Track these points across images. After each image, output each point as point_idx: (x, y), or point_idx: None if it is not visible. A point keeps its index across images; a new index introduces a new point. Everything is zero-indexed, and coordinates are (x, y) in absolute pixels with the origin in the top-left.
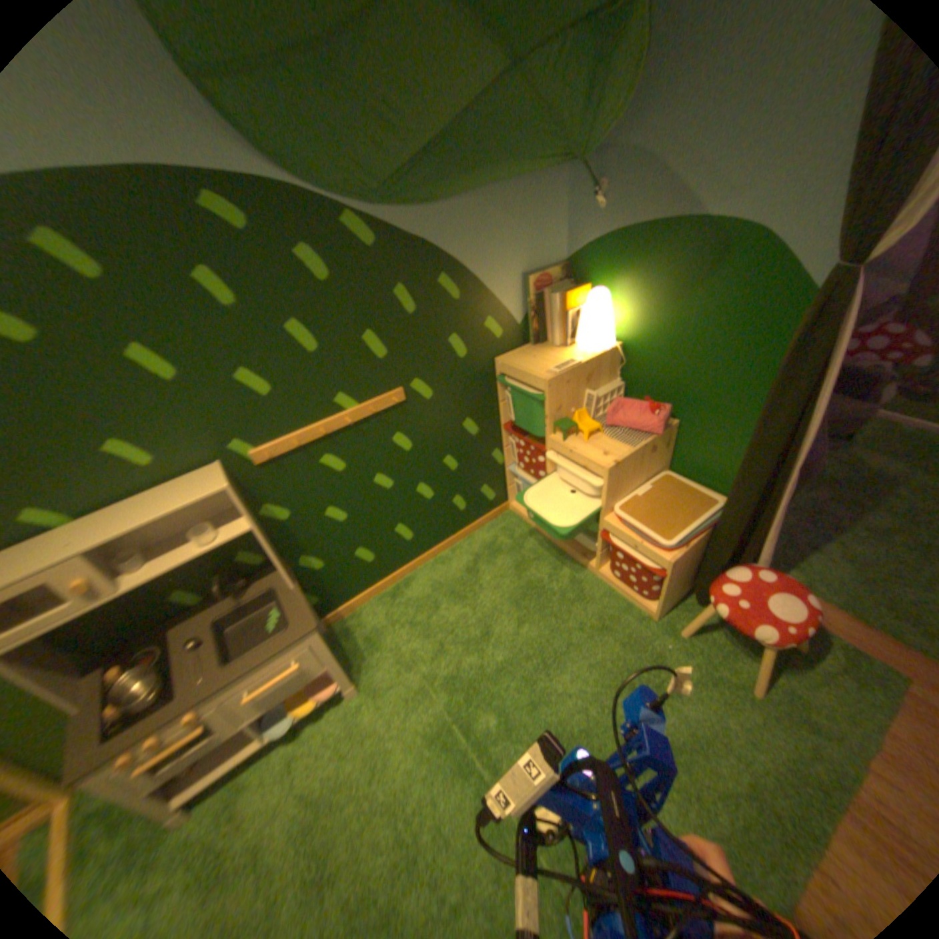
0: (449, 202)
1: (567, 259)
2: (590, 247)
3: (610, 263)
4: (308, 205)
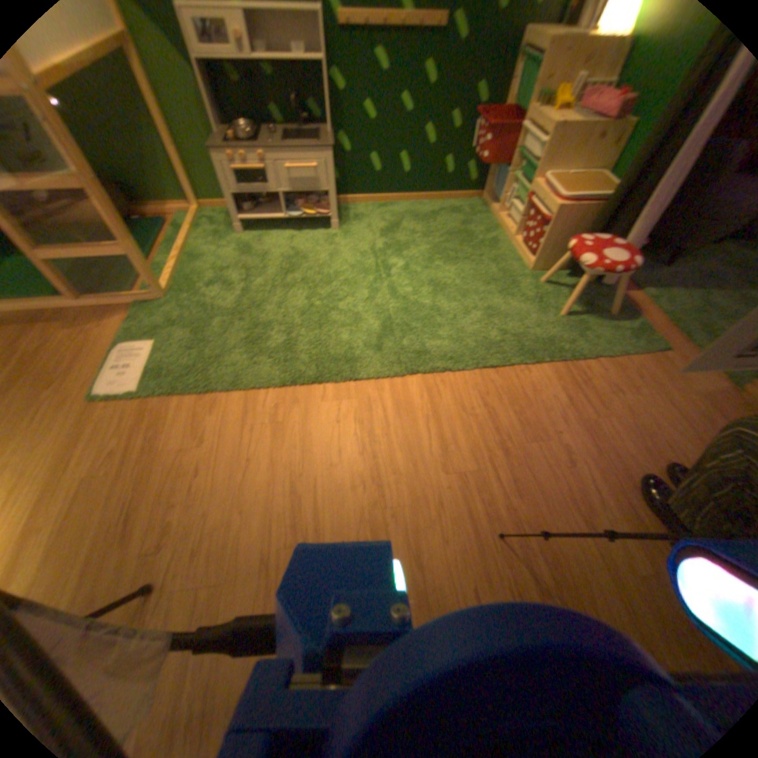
0: None
1: None
2: None
3: None
4: None
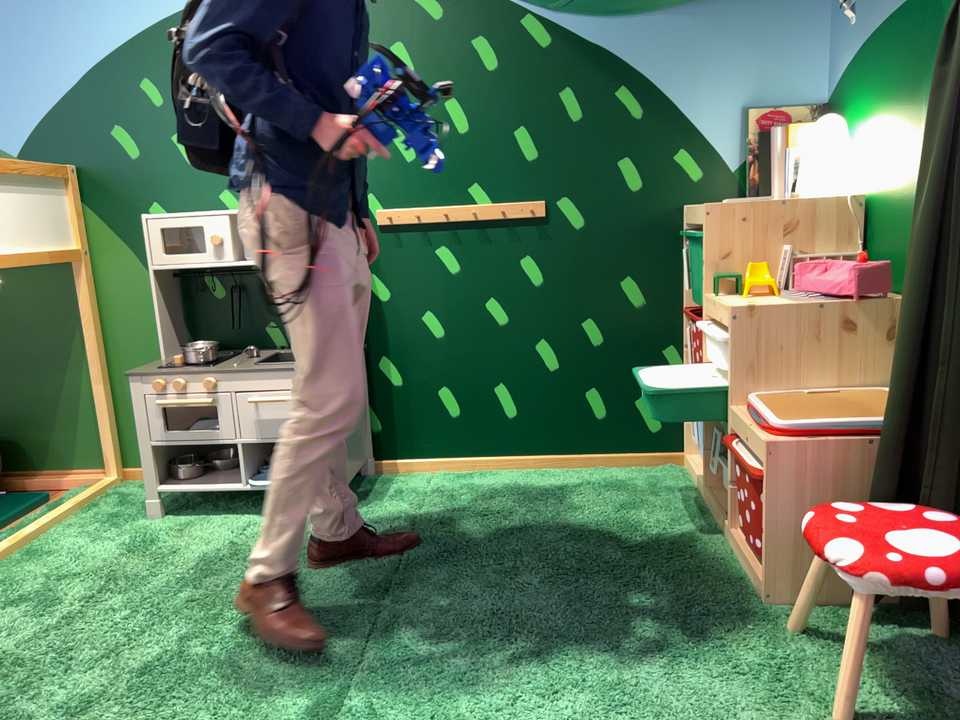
0: (639, 15)
1: (823, 100)
2: (842, 77)
3: (856, 88)
4: (492, 6)
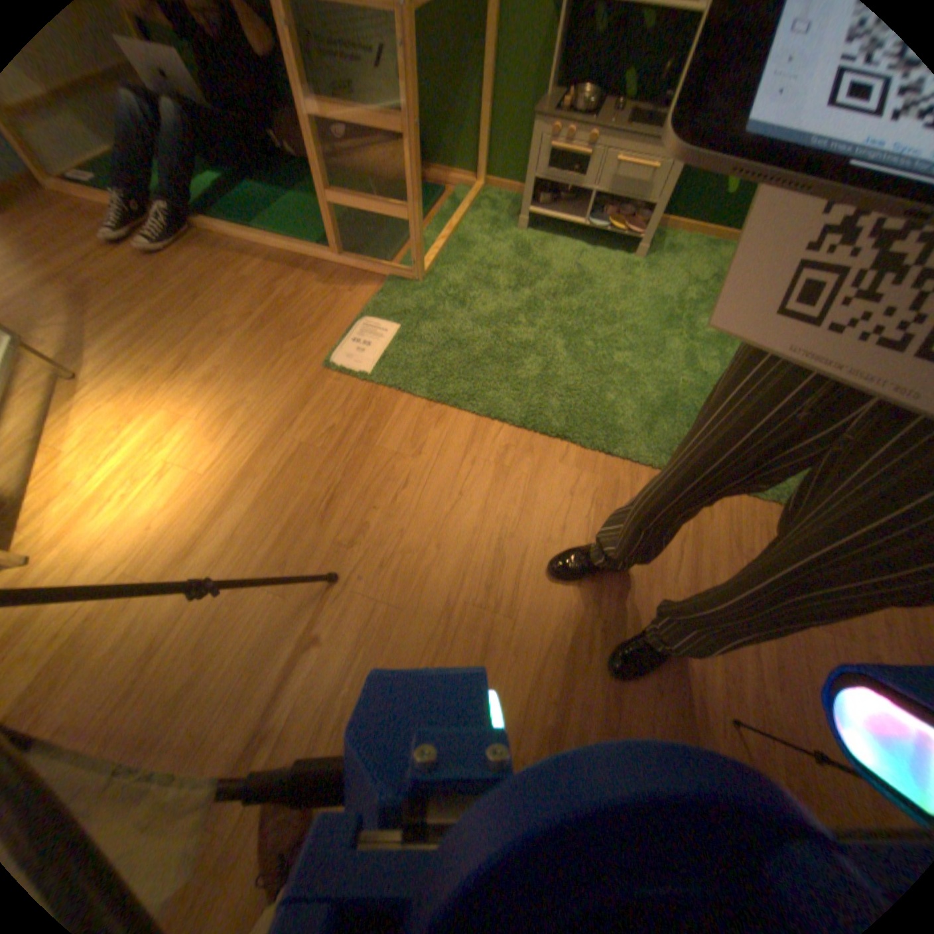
0: None
1: None
2: None
3: None
4: None
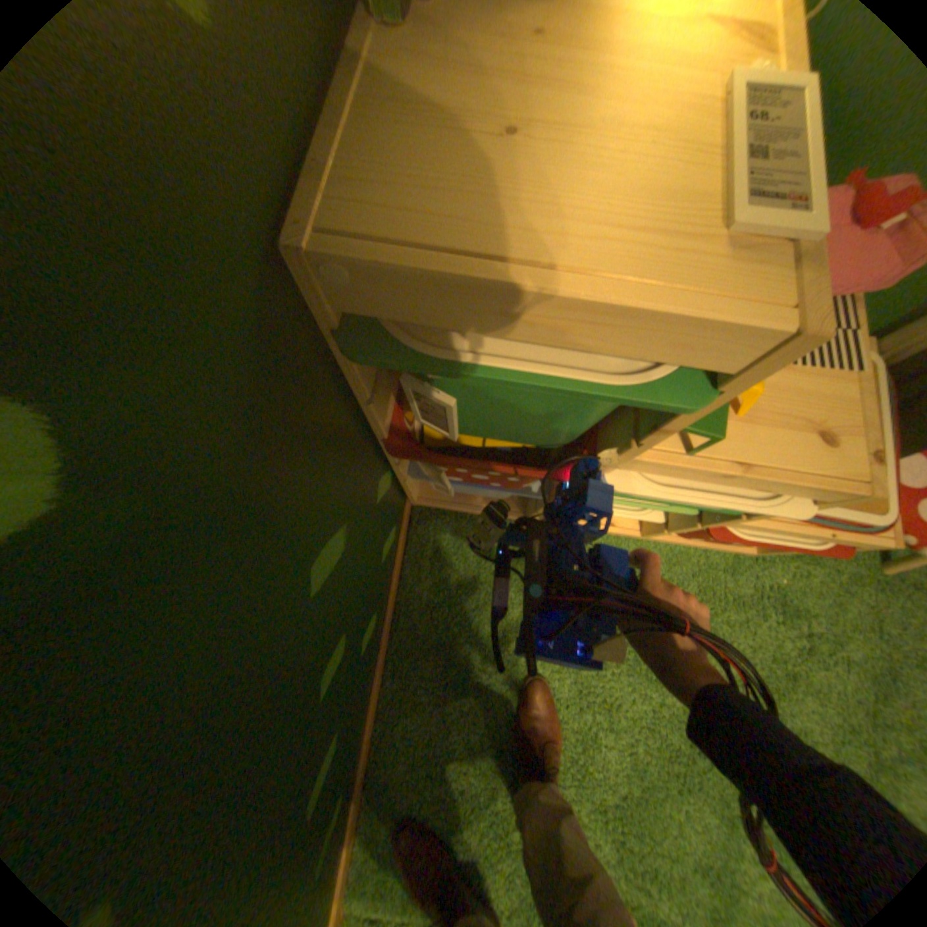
0: None
1: None
2: None
3: None
4: None
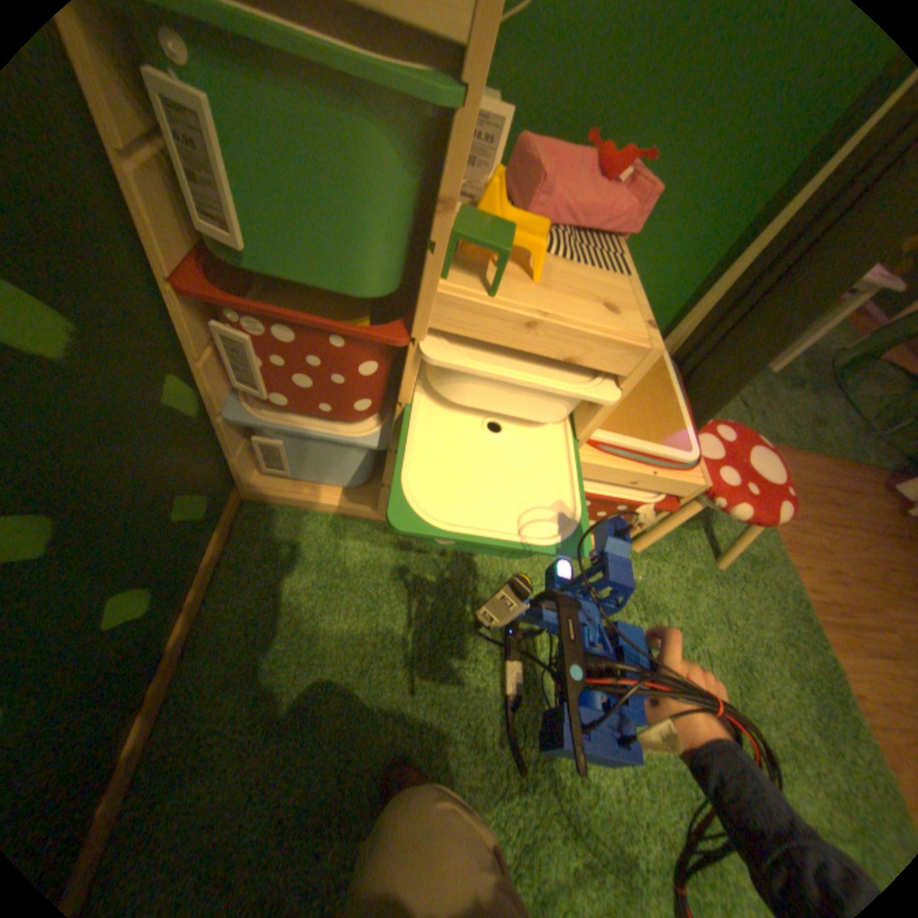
0: None
1: None
2: None
3: None
4: None
